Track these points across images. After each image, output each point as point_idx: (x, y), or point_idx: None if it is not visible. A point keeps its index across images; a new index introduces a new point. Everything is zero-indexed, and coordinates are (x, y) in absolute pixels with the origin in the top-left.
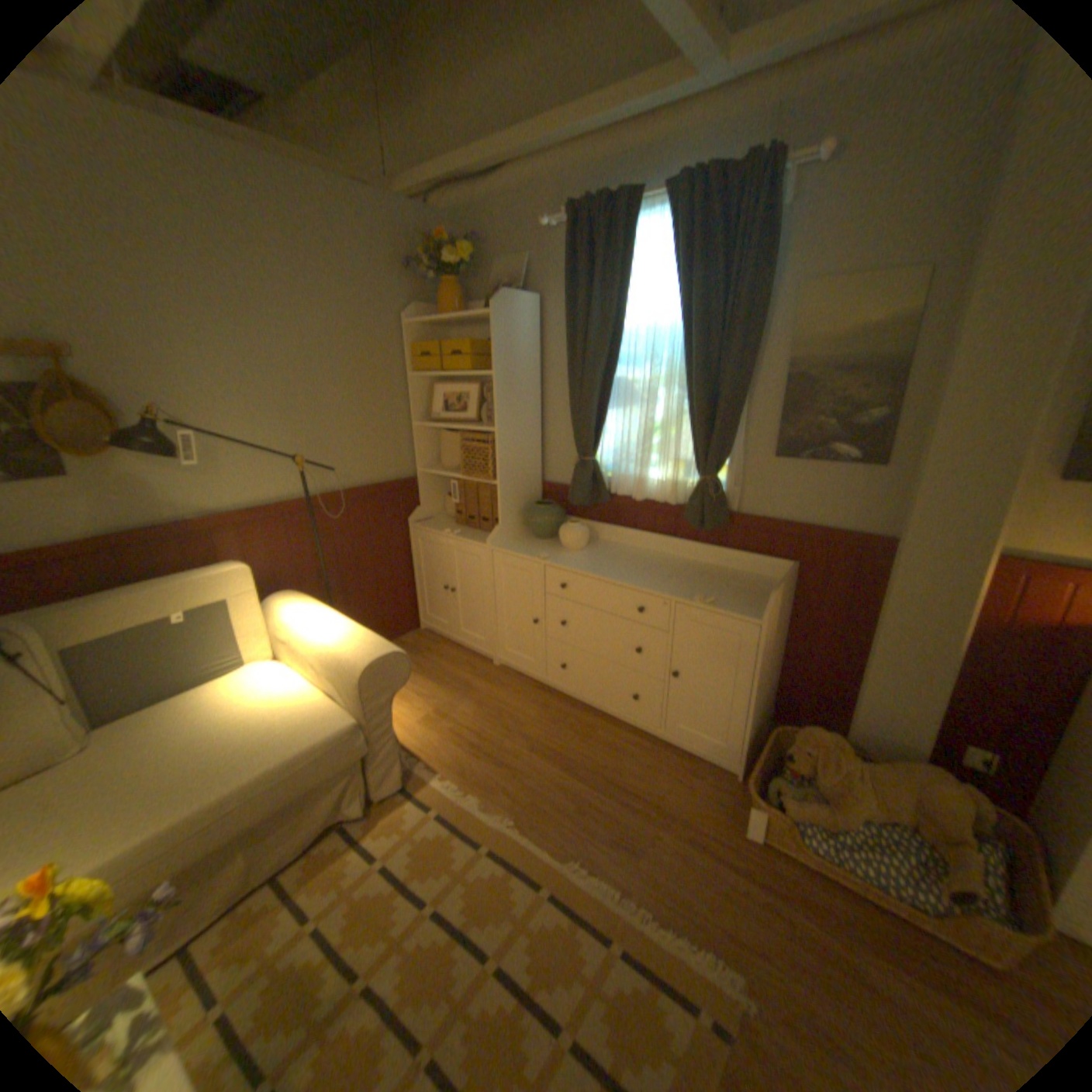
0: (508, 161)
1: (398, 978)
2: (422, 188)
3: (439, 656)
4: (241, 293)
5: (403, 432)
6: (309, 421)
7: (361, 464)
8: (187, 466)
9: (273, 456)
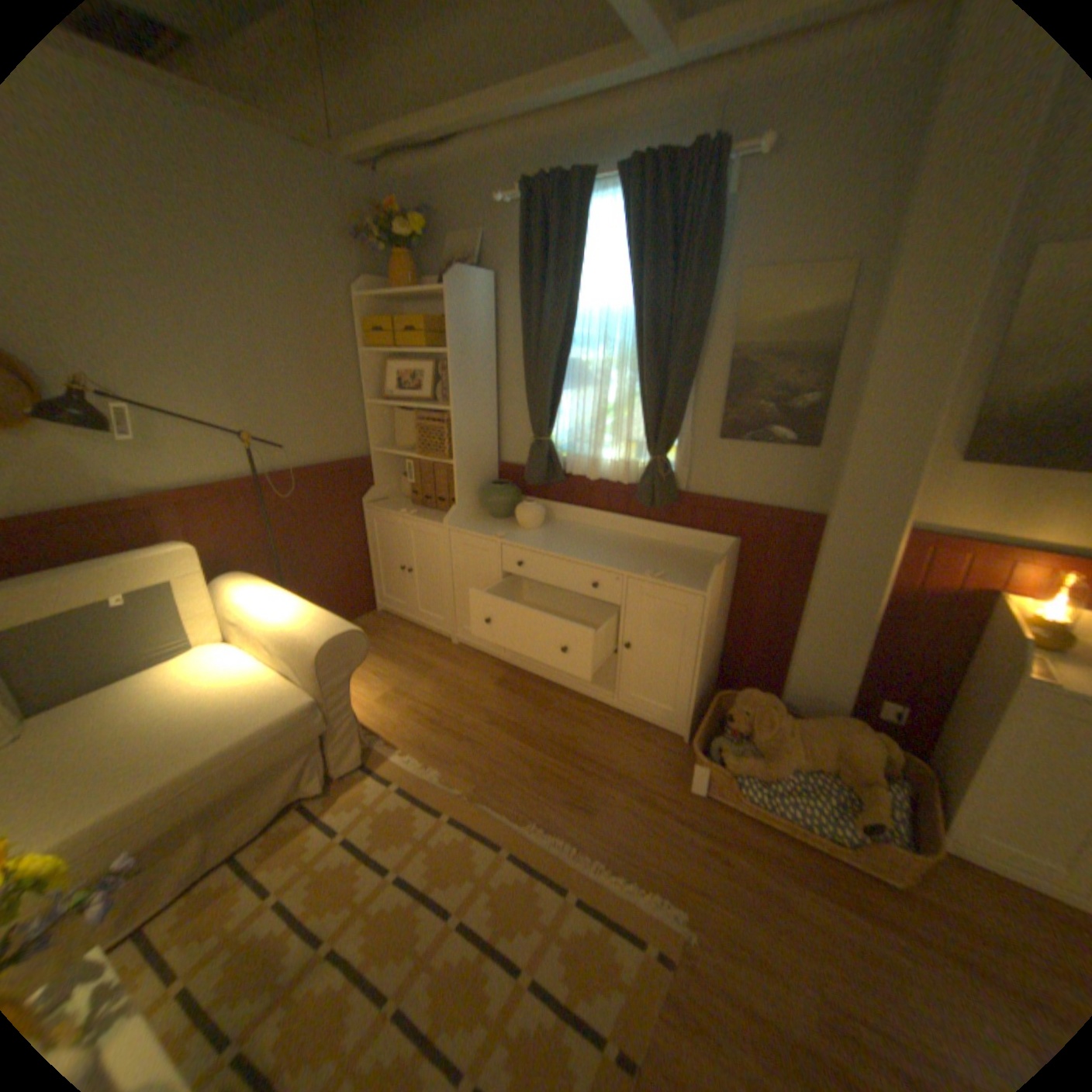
0: (460, 133)
1: (362, 940)
2: (370, 155)
3: (396, 637)
4: (175, 257)
5: (355, 410)
6: (253, 397)
7: (310, 442)
8: (120, 442)
9: (215, 433)
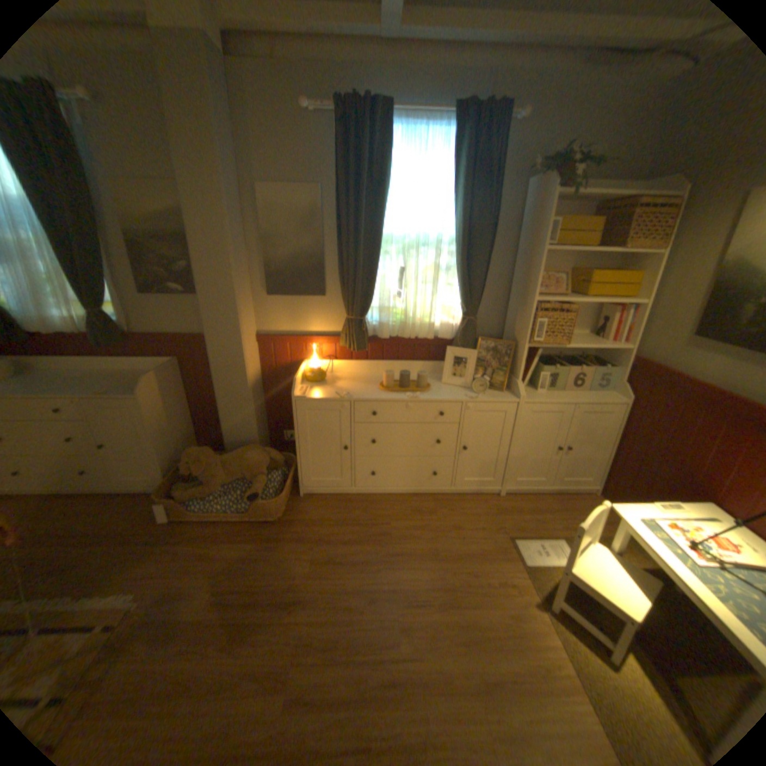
0: None
1: None
2: None
3: None
4: None
5: None
6: None
7: None
8: None
9: None
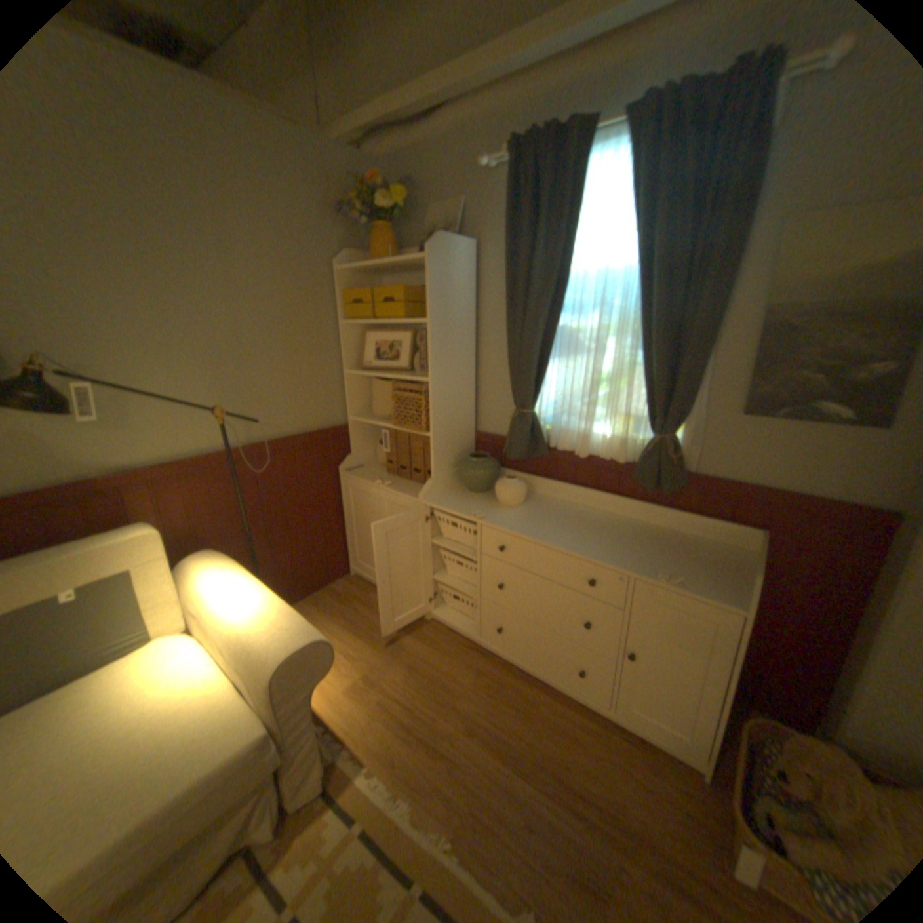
0: (444, 104)
1: None
2: (356, 136)
3: (368, 607)
4: (155, 232)
5: (334, 380)
6: (233, 370)
7: (289, 414)
8: (90, 421)
9: (192, 408)
